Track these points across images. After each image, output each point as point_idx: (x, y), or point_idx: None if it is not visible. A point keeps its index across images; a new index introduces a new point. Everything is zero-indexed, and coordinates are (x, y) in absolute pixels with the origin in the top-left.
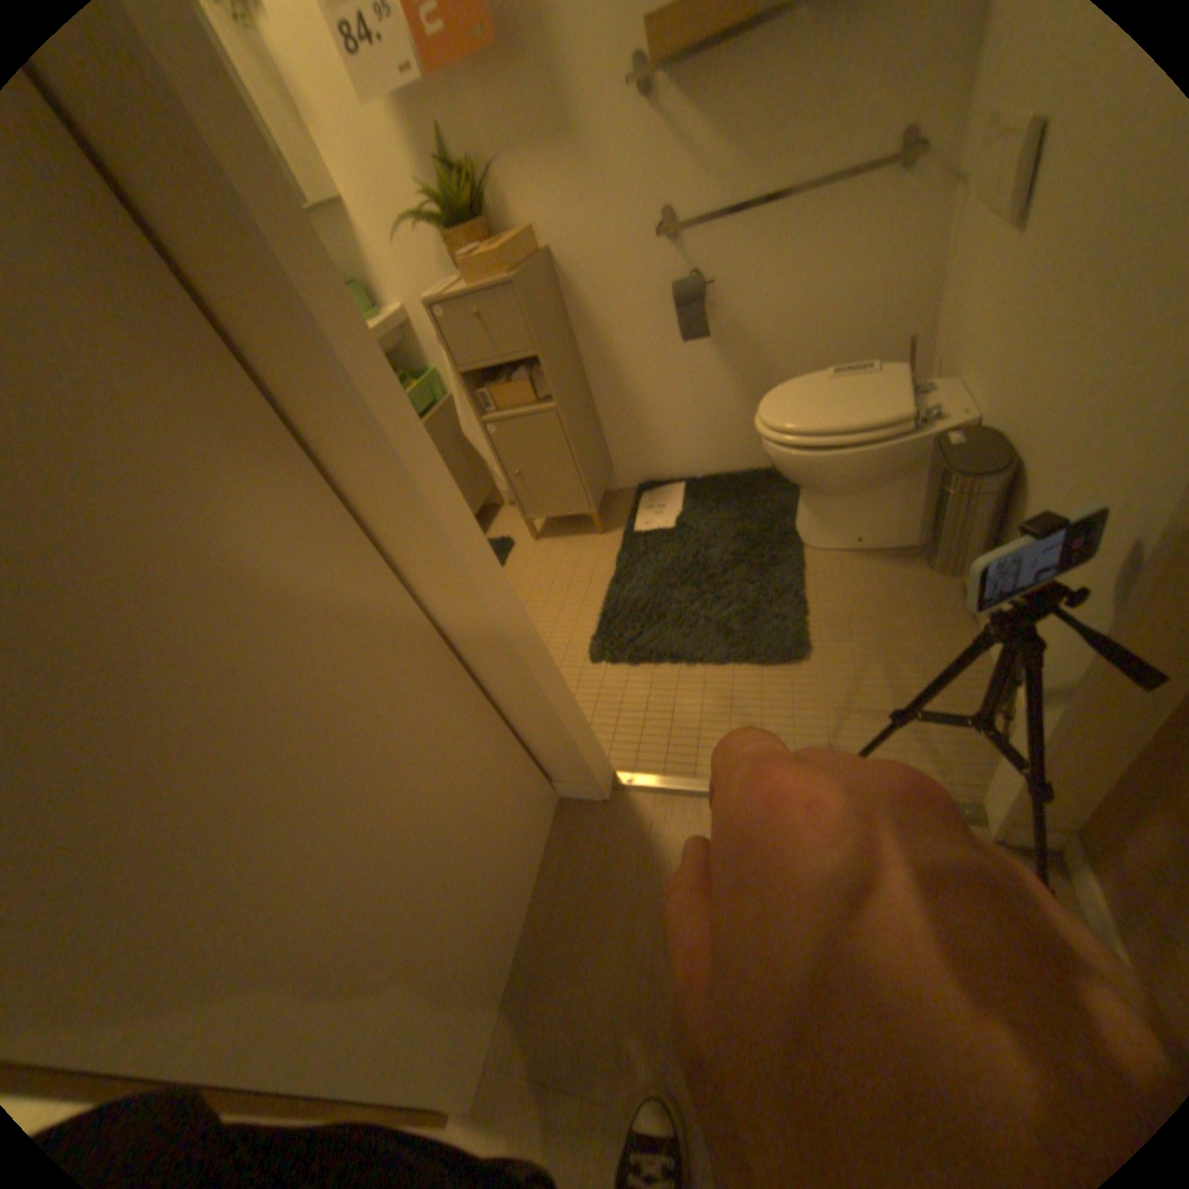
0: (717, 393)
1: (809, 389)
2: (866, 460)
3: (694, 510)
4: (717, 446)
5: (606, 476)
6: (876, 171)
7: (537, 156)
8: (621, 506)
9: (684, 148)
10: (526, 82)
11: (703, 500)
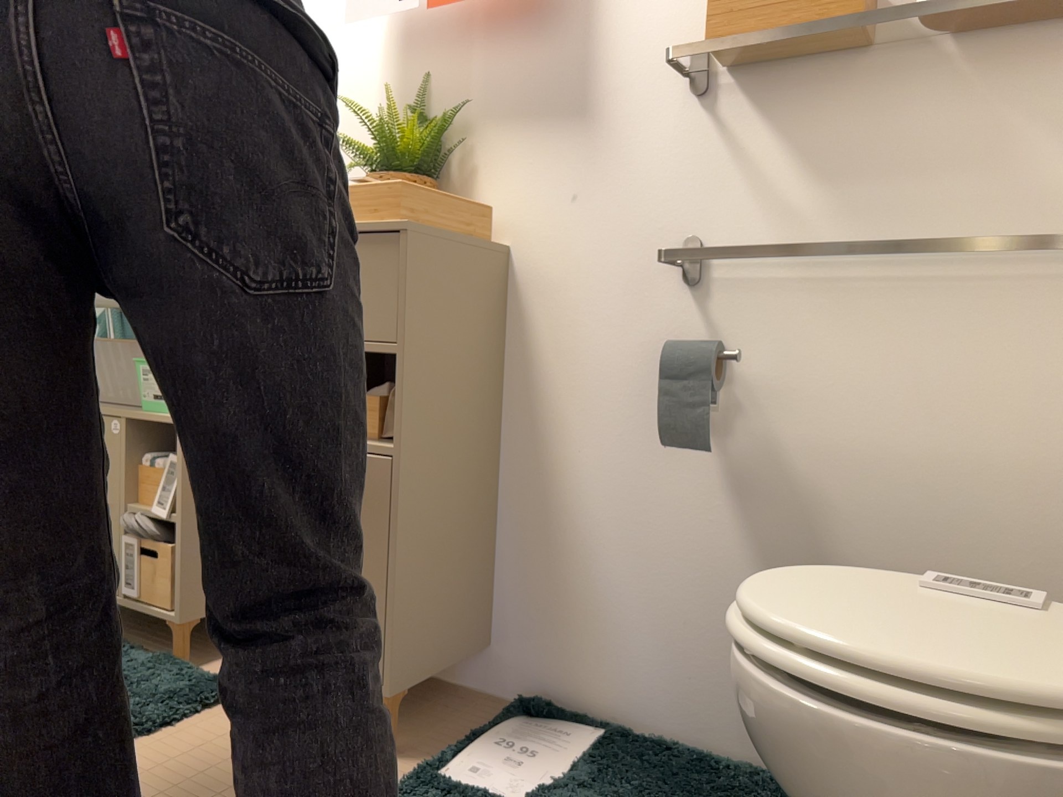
0: (712, 573)
1: (867, 589)
2: (966, 793)
3: (580, 793)
4: (690, 684)
5: (454, 647)
6: (1055, 269)
7: (531, 138)
8: (461, 724)
9: (735, 173)
10: (547, 57)
11: (614, 781)
